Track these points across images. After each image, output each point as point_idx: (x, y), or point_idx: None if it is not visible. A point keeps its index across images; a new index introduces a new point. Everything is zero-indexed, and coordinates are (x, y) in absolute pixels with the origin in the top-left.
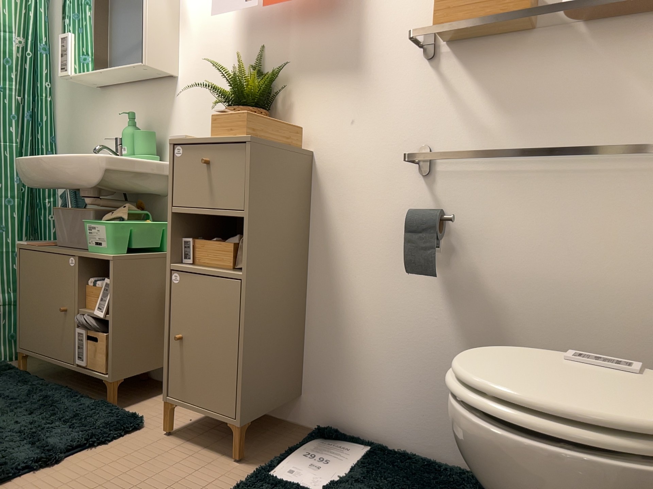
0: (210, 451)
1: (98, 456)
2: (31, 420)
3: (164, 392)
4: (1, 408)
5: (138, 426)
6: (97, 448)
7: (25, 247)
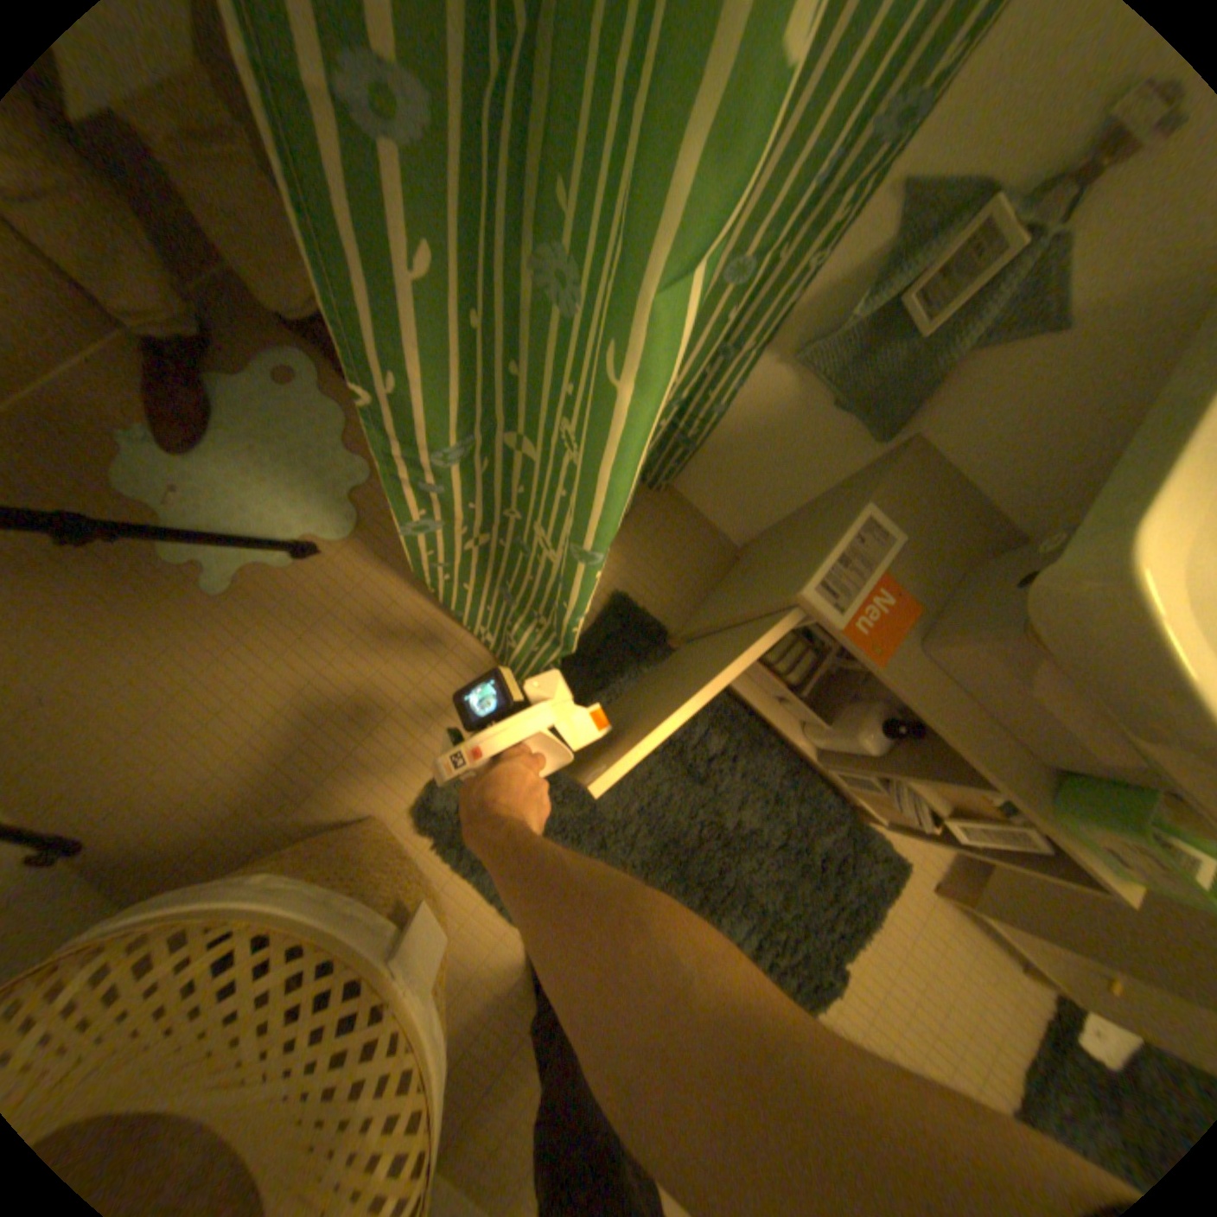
0: (1001, 948)
1: (883, 962)
2: (781, 881)
3: (996, 922)
4: (724, 838)
5: (912, 885)
6: (876, 942)
7: (830, 626)
